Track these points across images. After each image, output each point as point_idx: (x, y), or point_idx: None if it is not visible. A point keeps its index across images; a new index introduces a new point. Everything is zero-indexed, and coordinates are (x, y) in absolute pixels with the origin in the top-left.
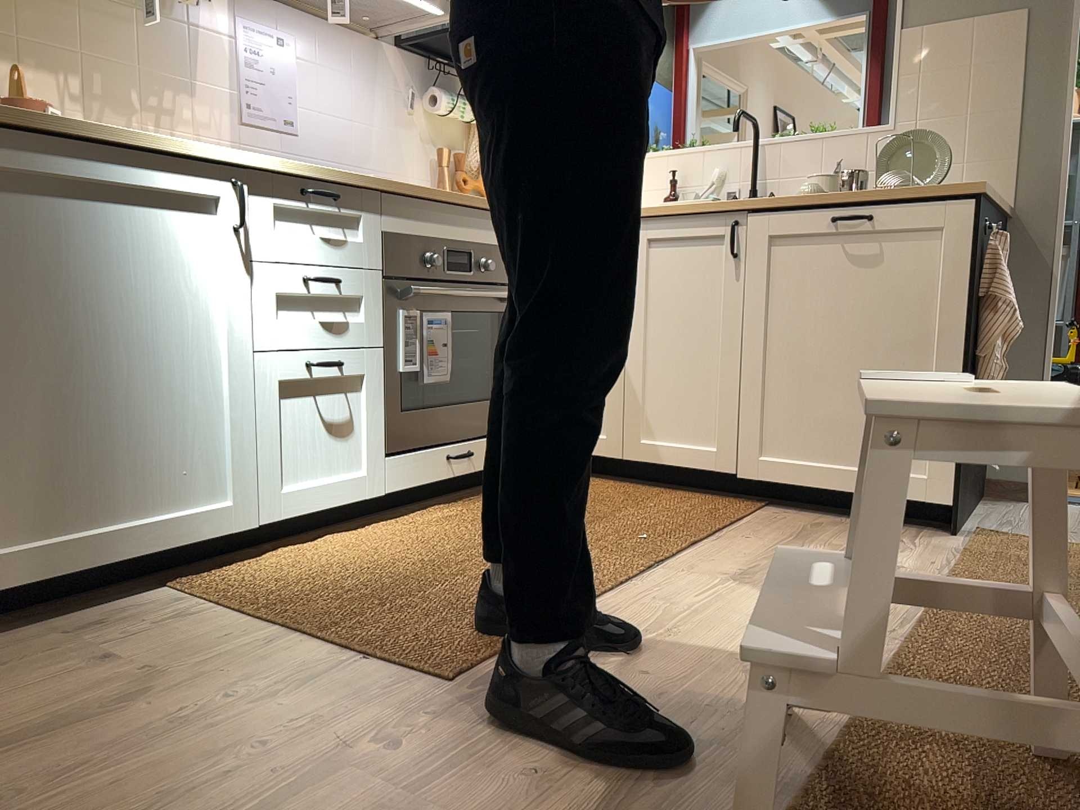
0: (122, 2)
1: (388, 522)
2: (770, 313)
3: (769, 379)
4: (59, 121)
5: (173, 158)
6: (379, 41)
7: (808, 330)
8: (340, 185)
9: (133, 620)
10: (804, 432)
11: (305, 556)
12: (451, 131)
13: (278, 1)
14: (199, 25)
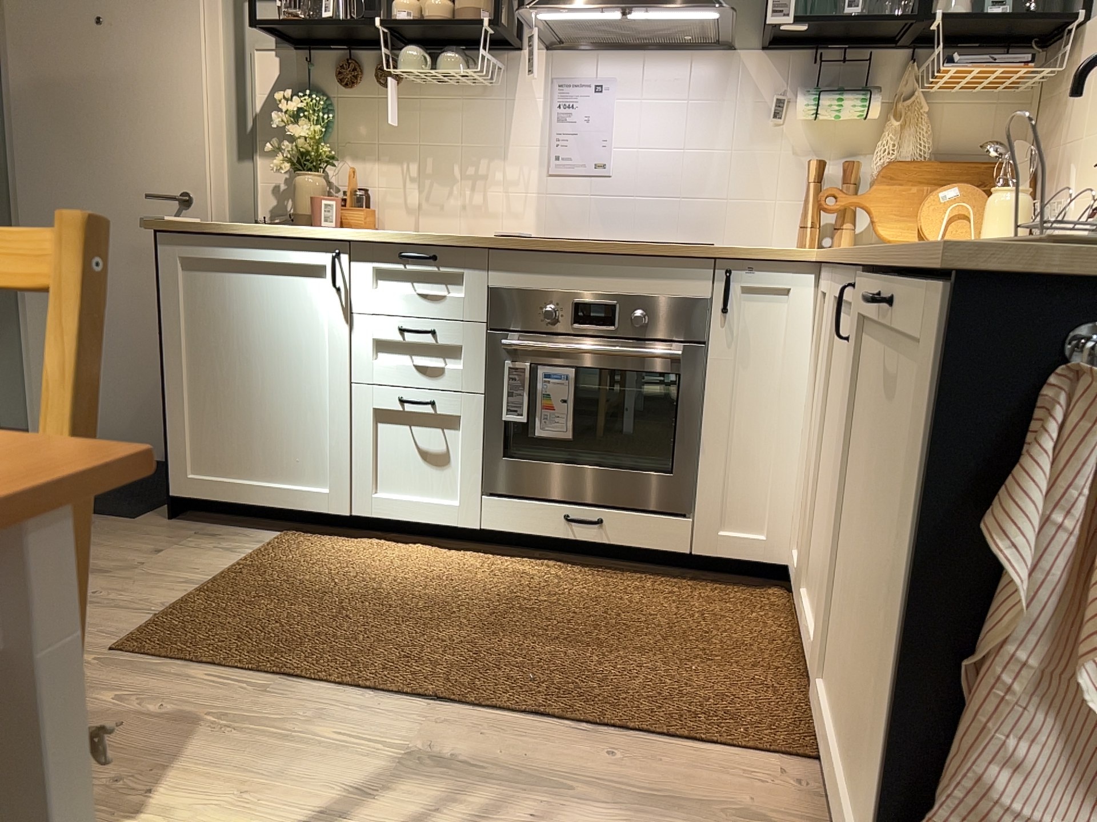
0: (449, 97)
1: (491, 557)
2: (849, 454)
3: (837, 564)
4: (221, 227)
5: (292, 242)
6: (730, 53)
7: (858, 501)
8: (437, 249)
9: (217, 540)
10: (838, 674)
11: (366, 550)
12: (847, 135)
13: (594, 50)
14: (512, 98)
